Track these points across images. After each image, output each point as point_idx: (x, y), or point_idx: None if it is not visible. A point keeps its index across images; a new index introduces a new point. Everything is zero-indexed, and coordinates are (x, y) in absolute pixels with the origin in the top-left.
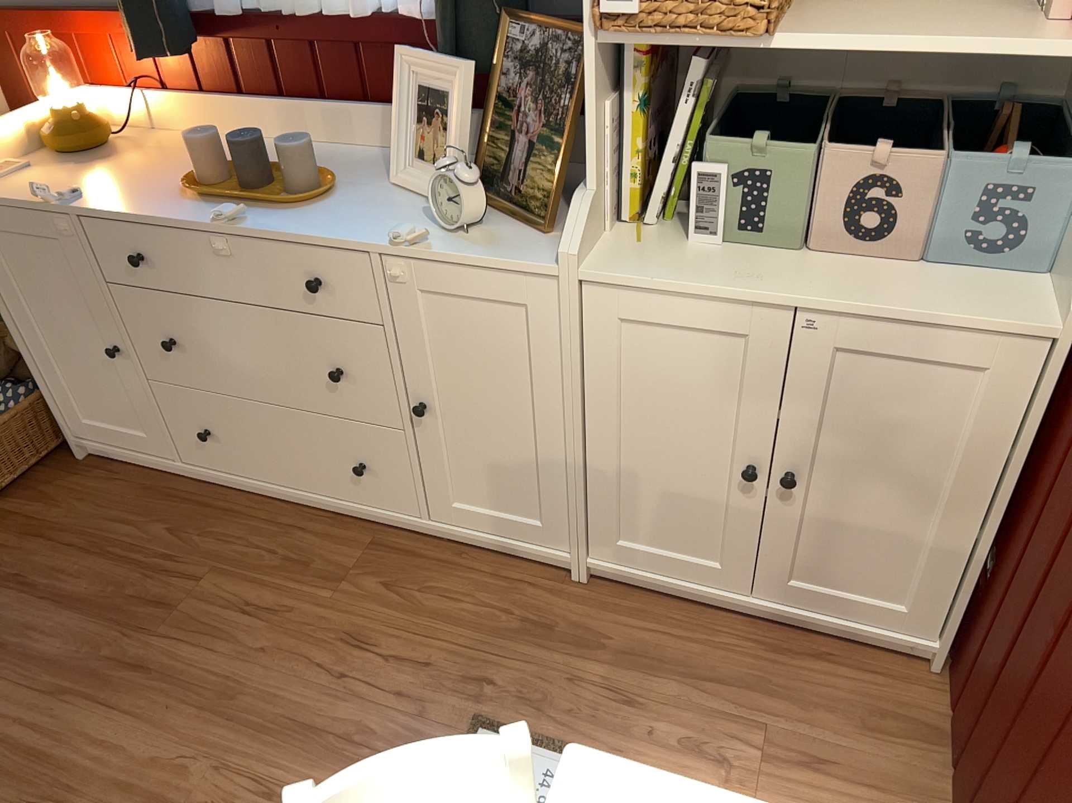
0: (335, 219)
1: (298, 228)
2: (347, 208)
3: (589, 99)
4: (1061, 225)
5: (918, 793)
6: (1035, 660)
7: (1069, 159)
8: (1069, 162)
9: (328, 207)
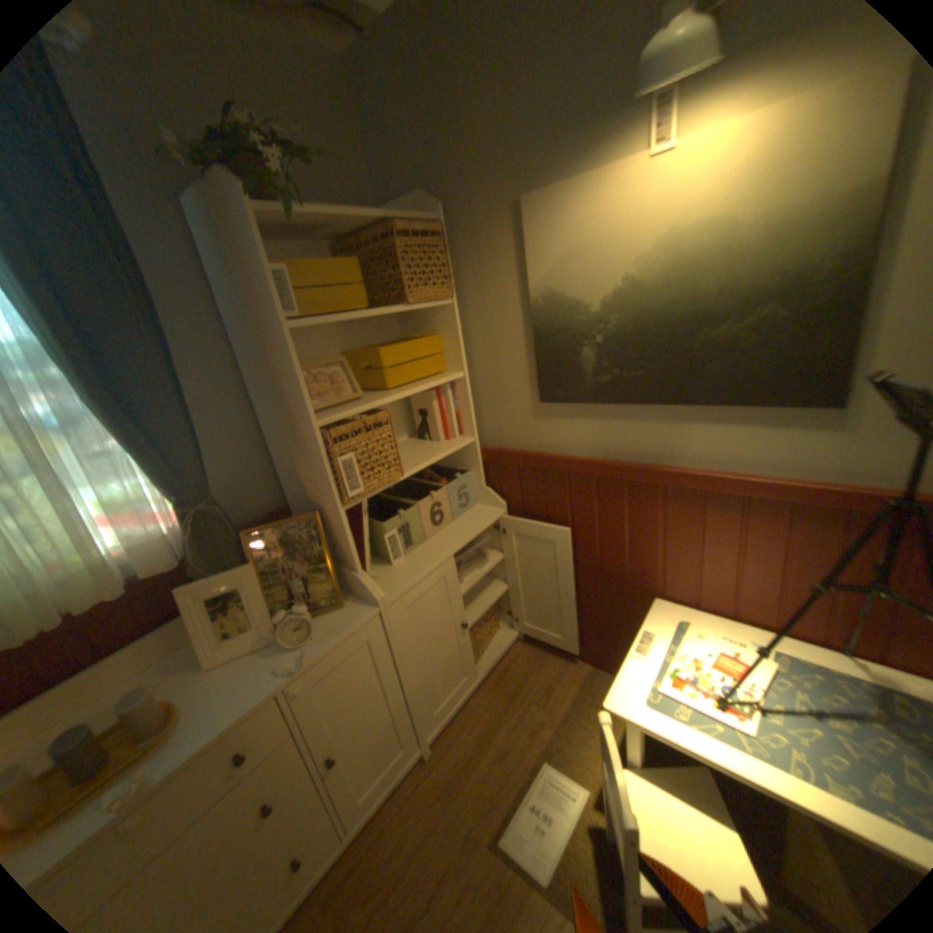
0: (209, 713)
1: (195, 741)
2: (201, 704)
3: (345, 533)
4: (476, 487)
5: (569, 665)
6: (577, 584)
7: (464, 470)
8: (466, 471)
9: (185, 717)
